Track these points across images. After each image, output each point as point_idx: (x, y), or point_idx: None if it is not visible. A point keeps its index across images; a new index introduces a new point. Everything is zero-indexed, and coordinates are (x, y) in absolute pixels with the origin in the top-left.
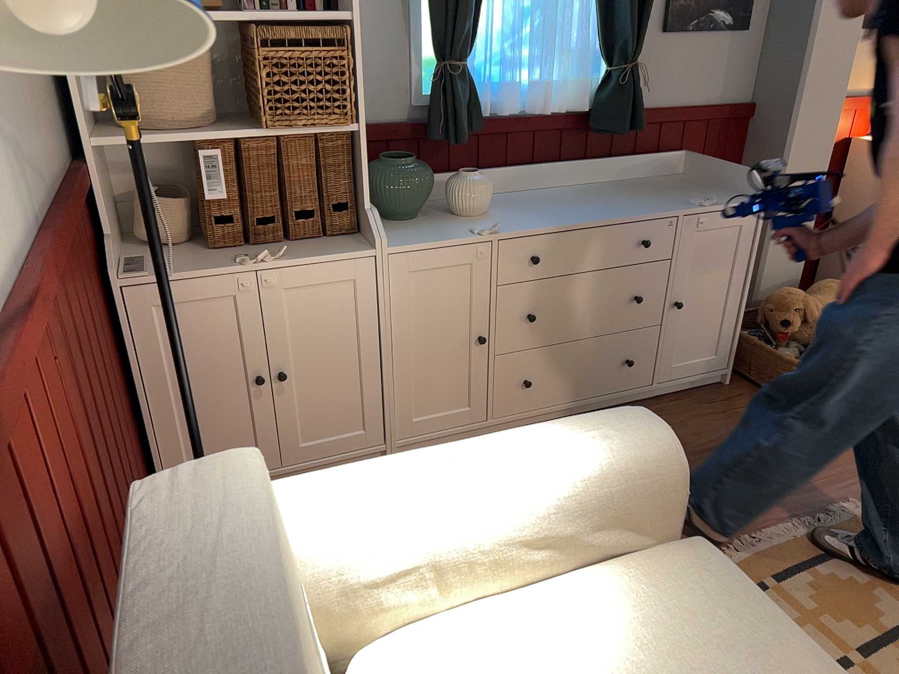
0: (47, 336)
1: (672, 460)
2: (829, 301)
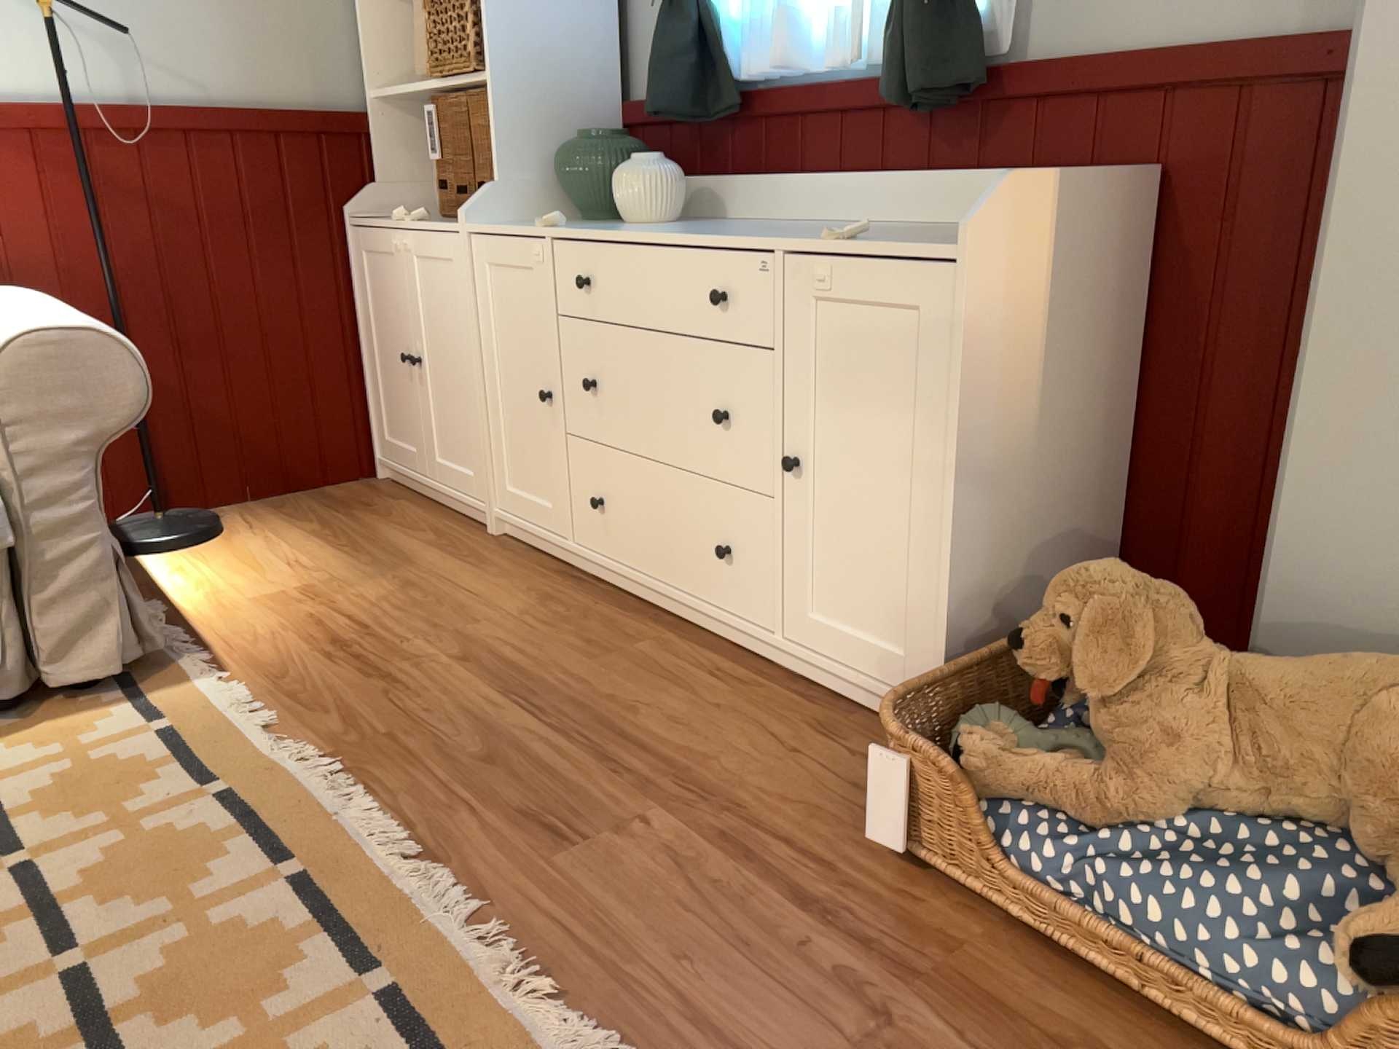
0: (70, 166)
1: (9, 357)
2: (1278, 685)
